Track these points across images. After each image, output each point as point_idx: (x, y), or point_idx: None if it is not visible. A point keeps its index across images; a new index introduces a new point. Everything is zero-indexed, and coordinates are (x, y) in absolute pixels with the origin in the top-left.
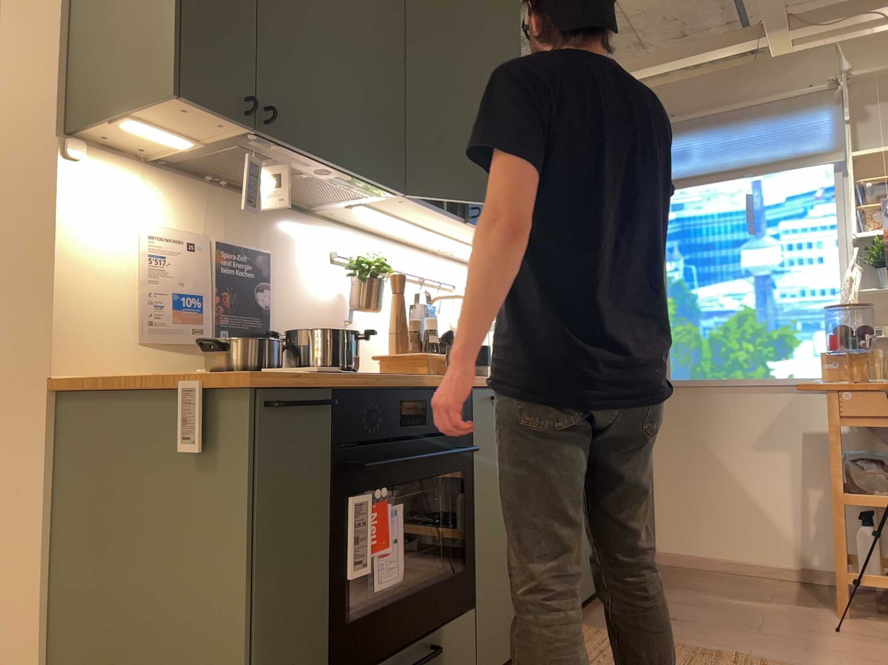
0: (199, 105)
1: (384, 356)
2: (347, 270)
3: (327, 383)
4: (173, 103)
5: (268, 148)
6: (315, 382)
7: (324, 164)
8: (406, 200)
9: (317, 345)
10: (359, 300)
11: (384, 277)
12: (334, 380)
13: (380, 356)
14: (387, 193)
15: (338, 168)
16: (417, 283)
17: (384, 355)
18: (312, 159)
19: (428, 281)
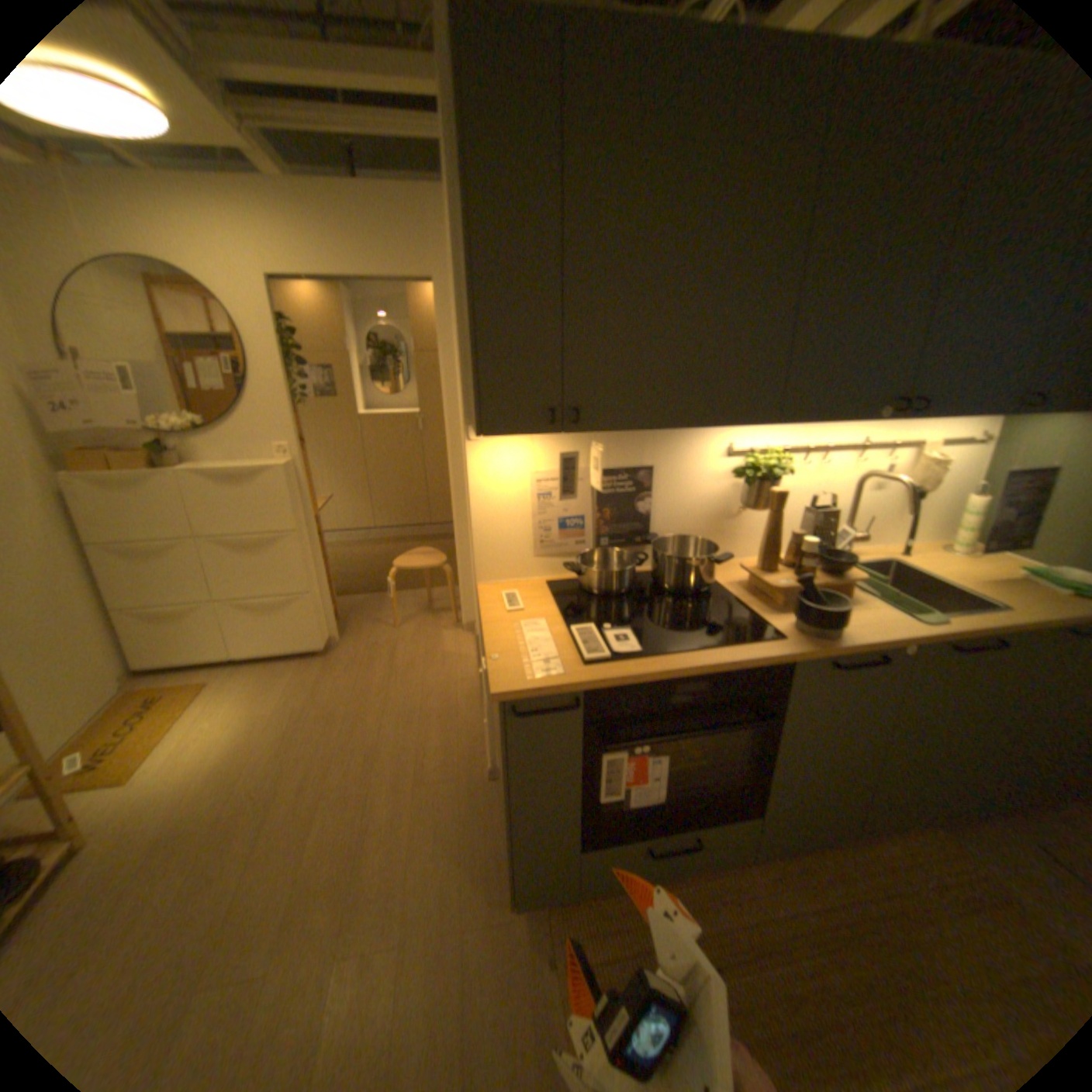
0: (504, 432)
1: (748, 571)
2: (736, 472)
3: (583, 682)
4: (484, 435)
5: (592, 430)
6: (562, 690)
7: (658, 428)
8: (791, 421)
9: (669, 565)
10: (747, 498)
11: (786, 471)
12: (583, 687)
13: (745, 568)
14: (759, 420)
15: (675, 427)
16: (861, 444)
17: (751, 566)
18: (641, 429)
19: (877, 444)
